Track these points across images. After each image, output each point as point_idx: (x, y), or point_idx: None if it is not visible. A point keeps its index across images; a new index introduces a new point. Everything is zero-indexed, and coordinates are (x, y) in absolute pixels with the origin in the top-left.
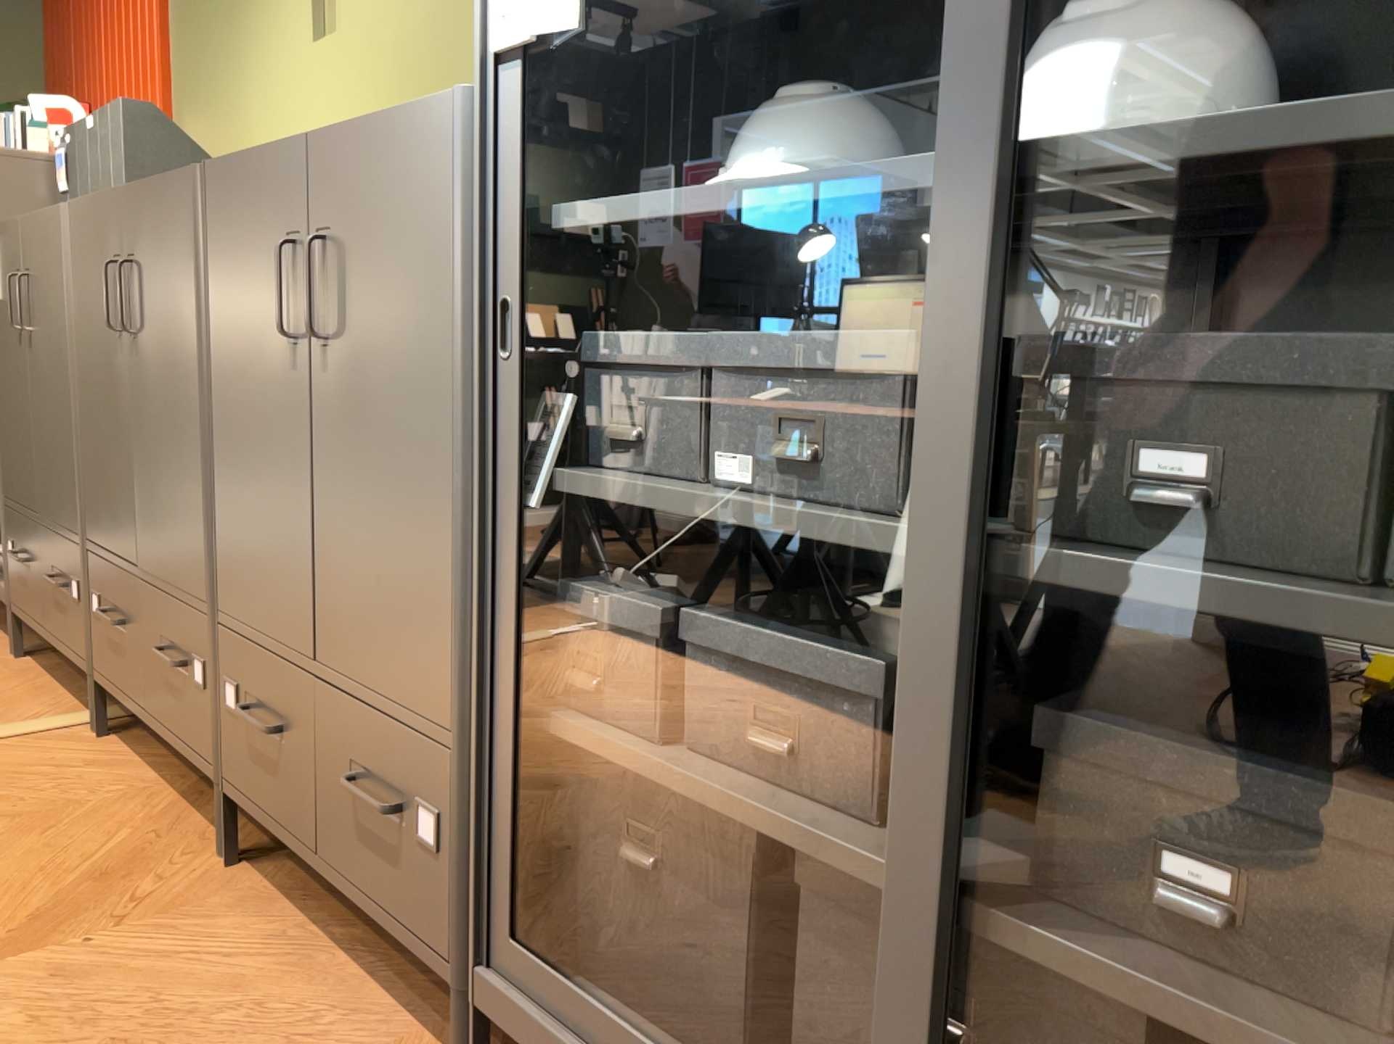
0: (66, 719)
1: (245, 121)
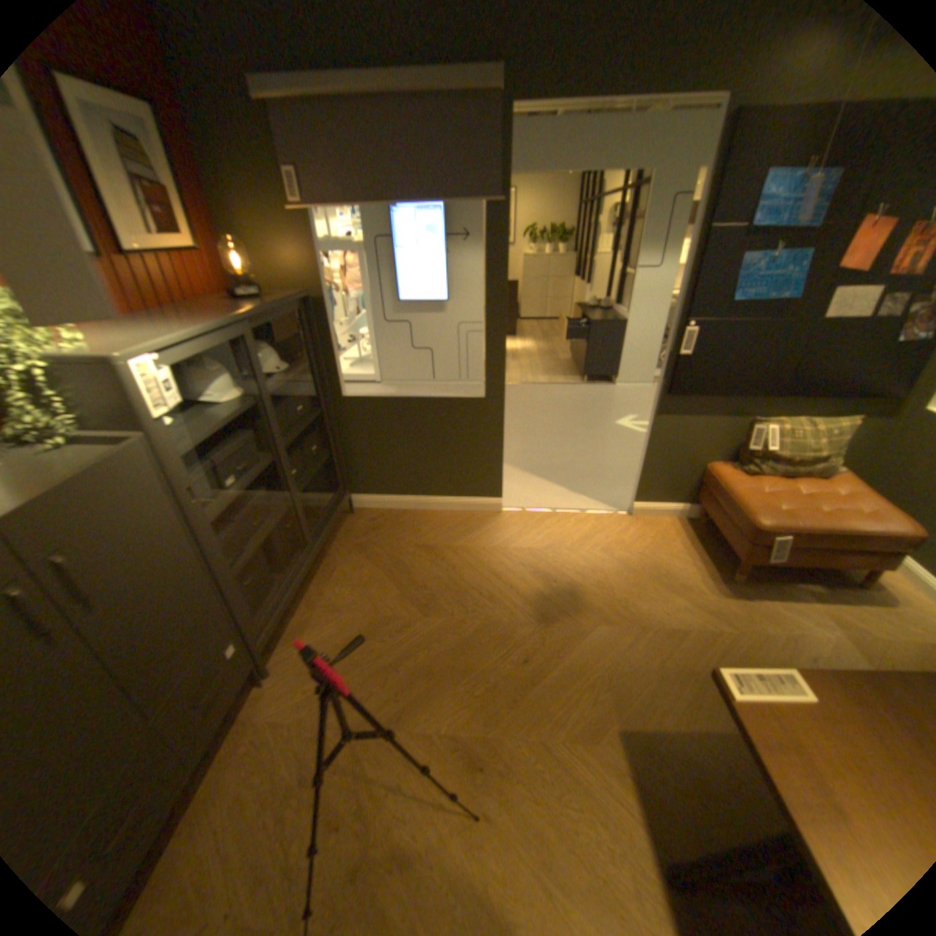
0: None
1: None
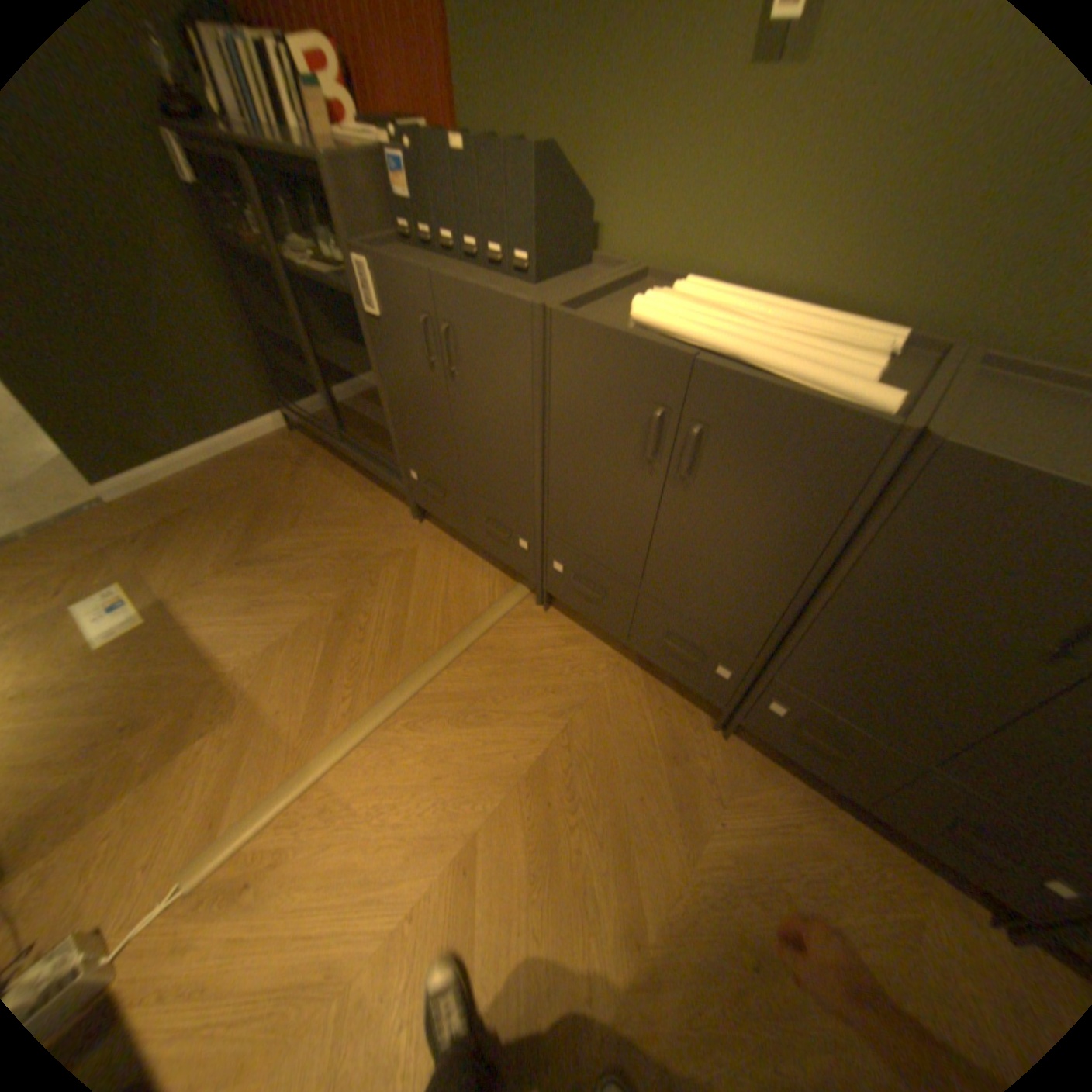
0: (516, 597)
1: (588, 120)
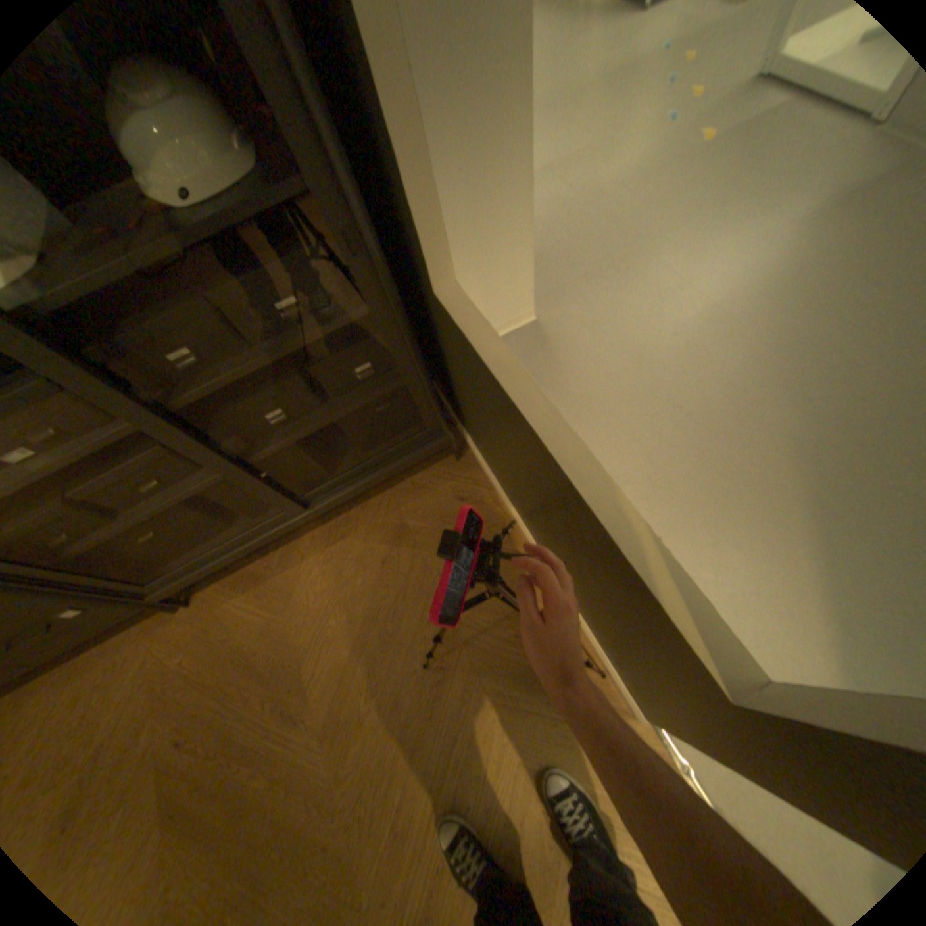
0: None
1: None
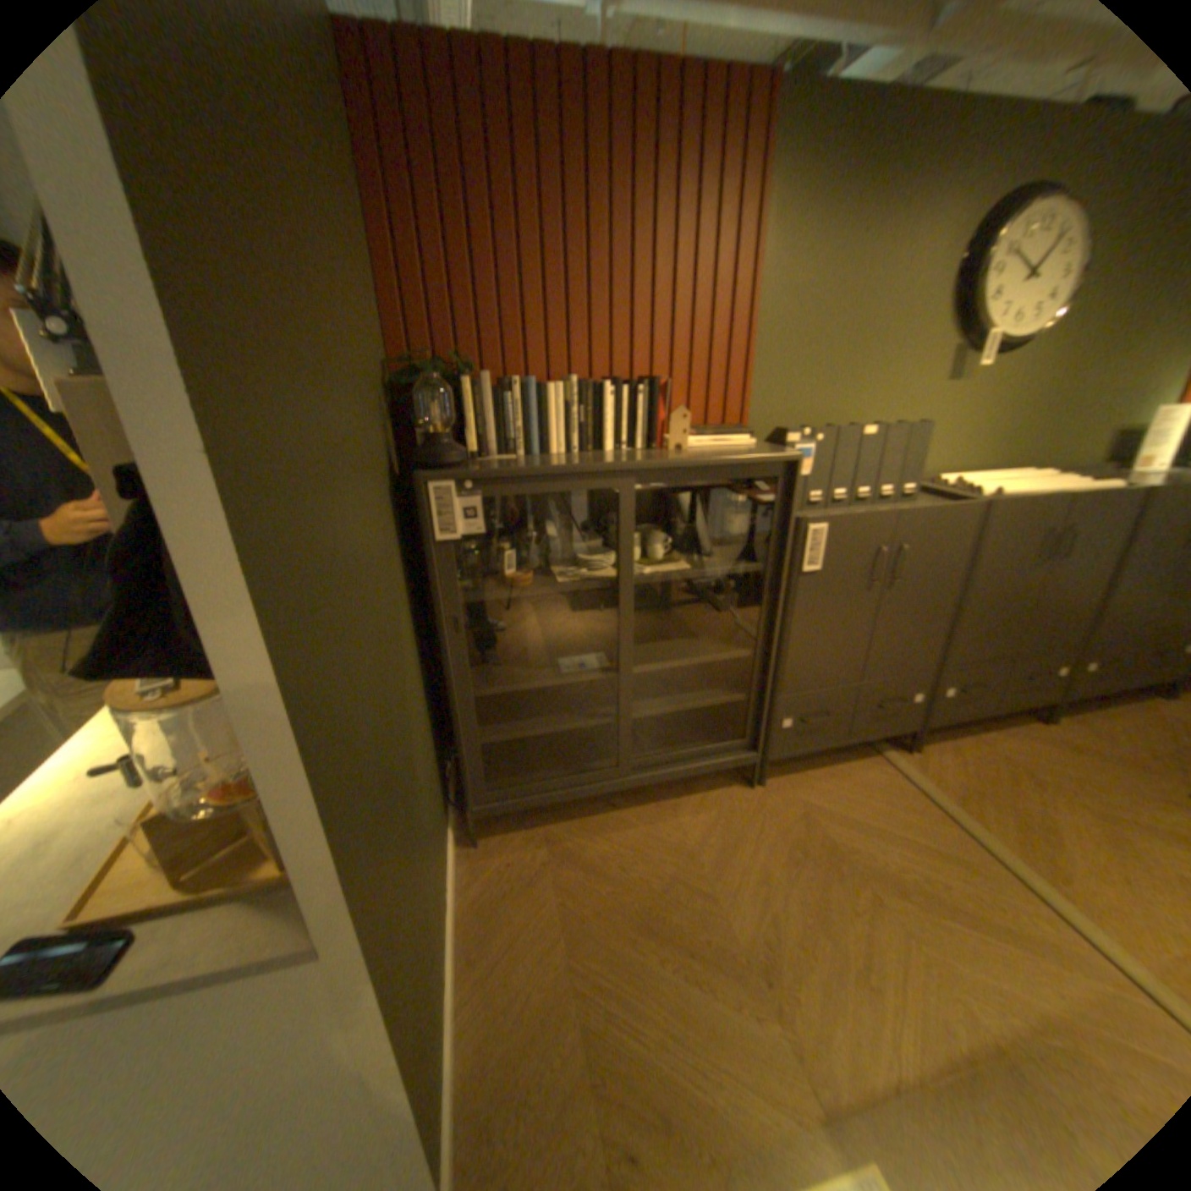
0: (902, 761)
1: (860, 411)
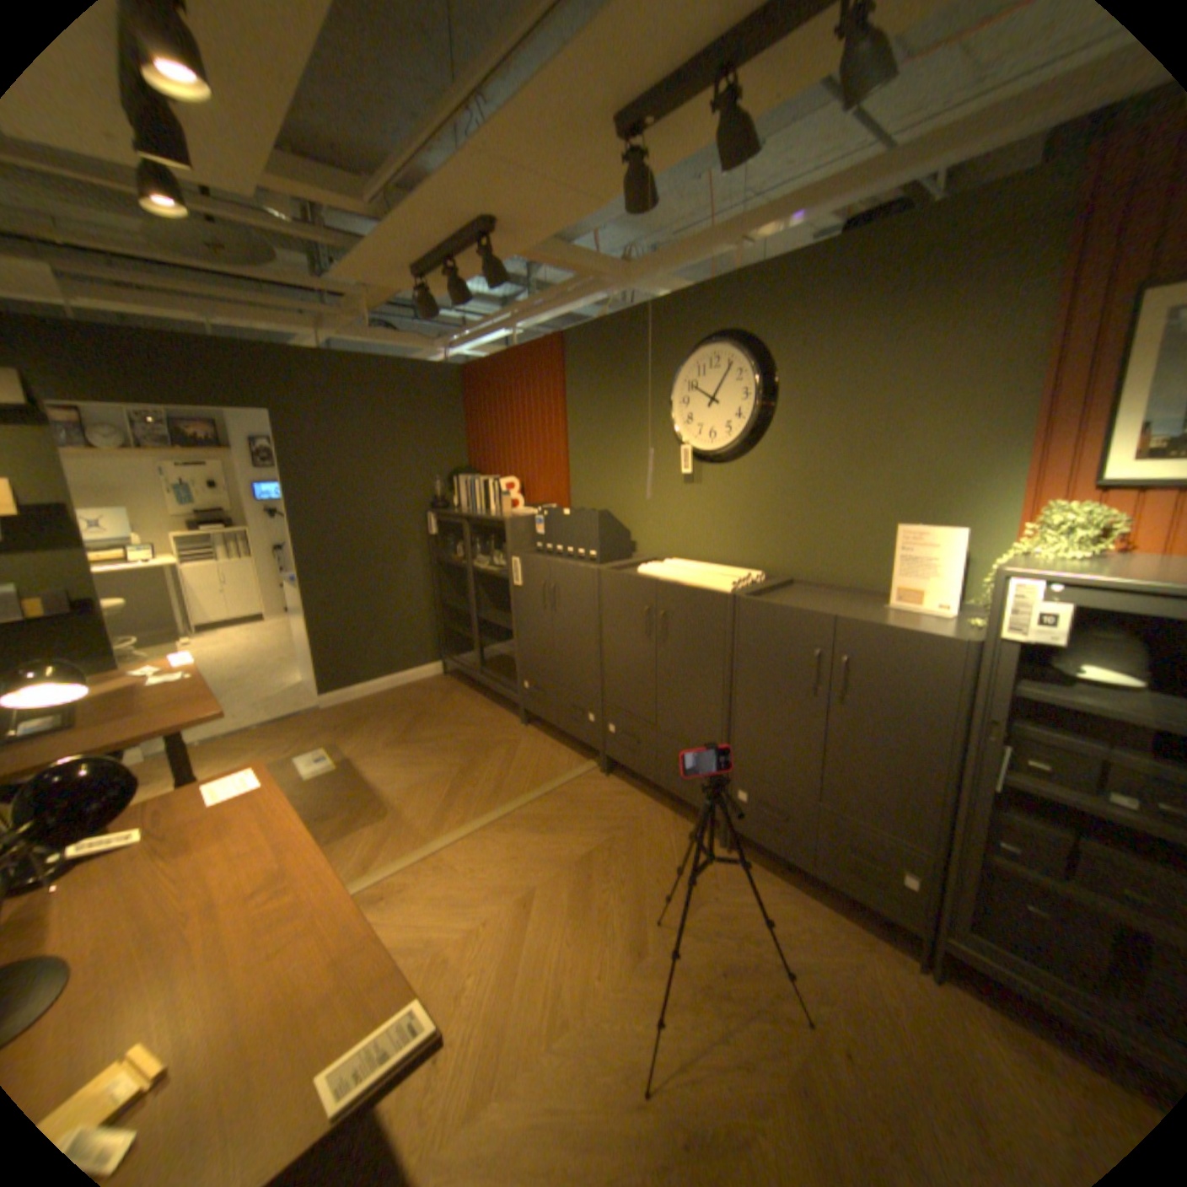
0: (588, 768)
1: (628, 503)
